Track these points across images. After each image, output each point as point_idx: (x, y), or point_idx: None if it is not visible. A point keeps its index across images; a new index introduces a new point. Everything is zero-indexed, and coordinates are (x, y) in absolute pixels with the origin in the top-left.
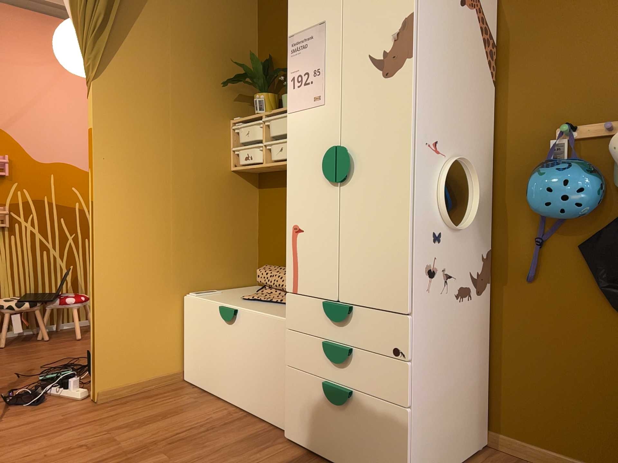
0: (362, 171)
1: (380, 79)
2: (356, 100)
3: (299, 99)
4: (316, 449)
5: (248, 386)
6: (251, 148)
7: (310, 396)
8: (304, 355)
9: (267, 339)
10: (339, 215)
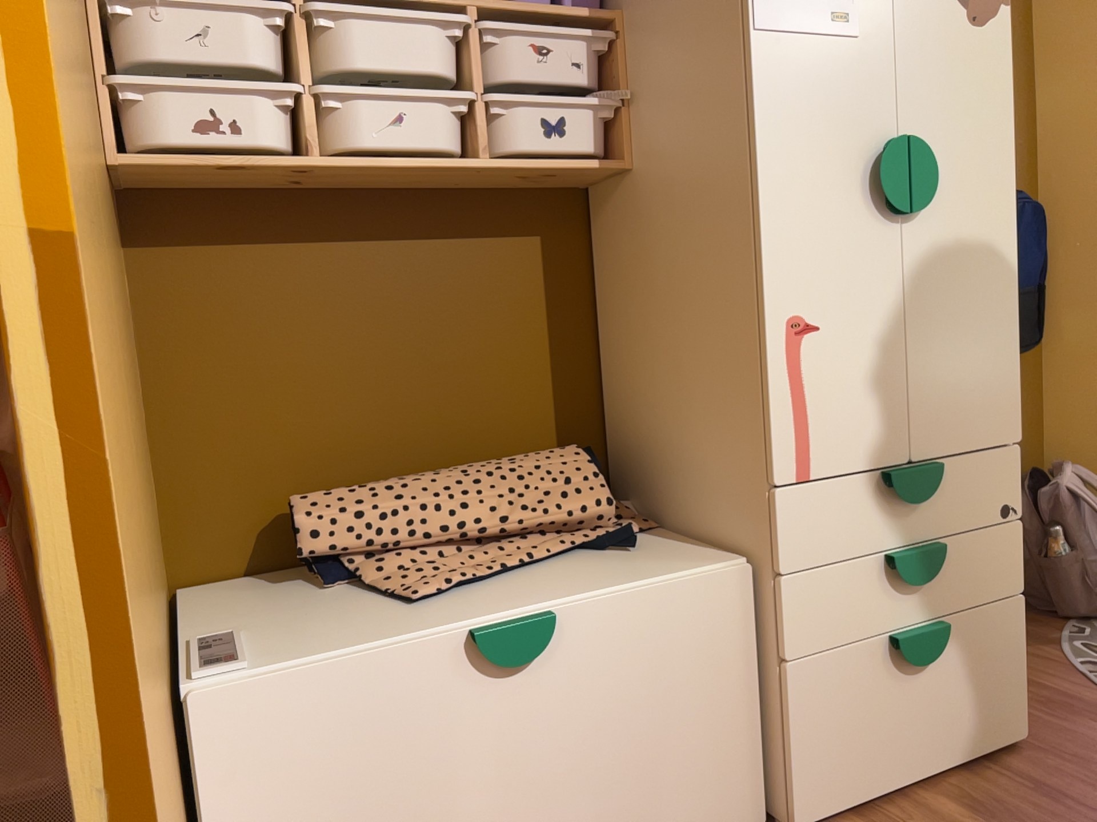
0: (943, 196)
1: (965, 24)
2: (924, 50)
3: (791, 6)
4: (877, 787)
5: (620, 810)
6: (235, 98)
7: (859, 688)
8: (837, 611)
9: (682, 640)
10: (904, 284)
